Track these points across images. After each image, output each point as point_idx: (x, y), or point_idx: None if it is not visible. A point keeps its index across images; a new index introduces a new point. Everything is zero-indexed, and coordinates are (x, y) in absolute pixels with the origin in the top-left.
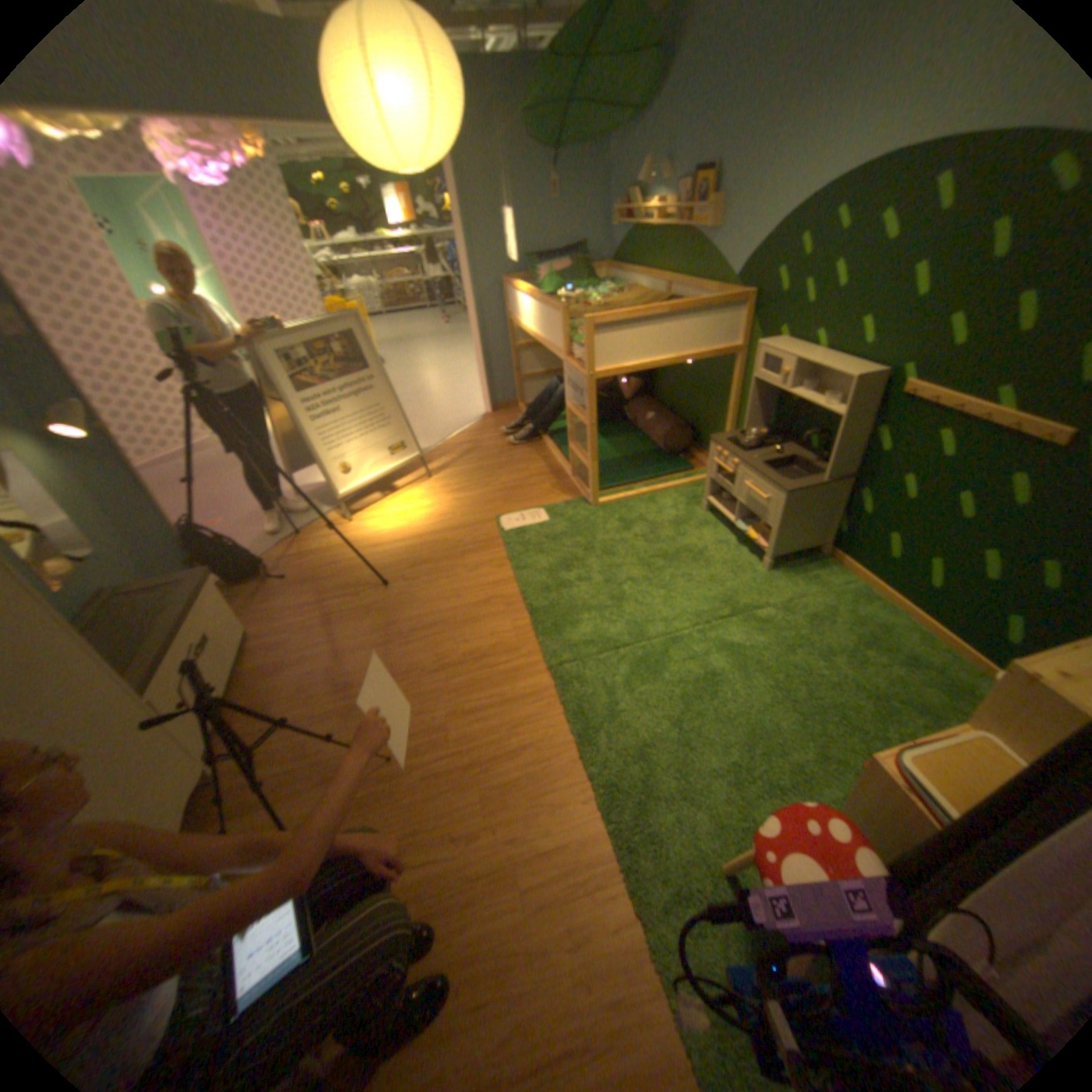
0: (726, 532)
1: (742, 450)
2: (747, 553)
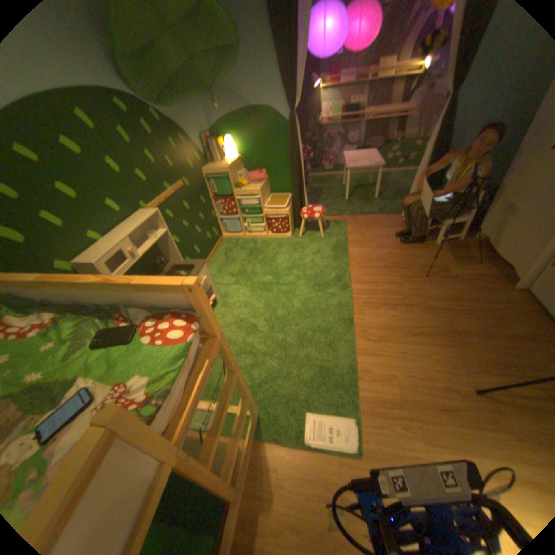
0: None
1: None
2: None
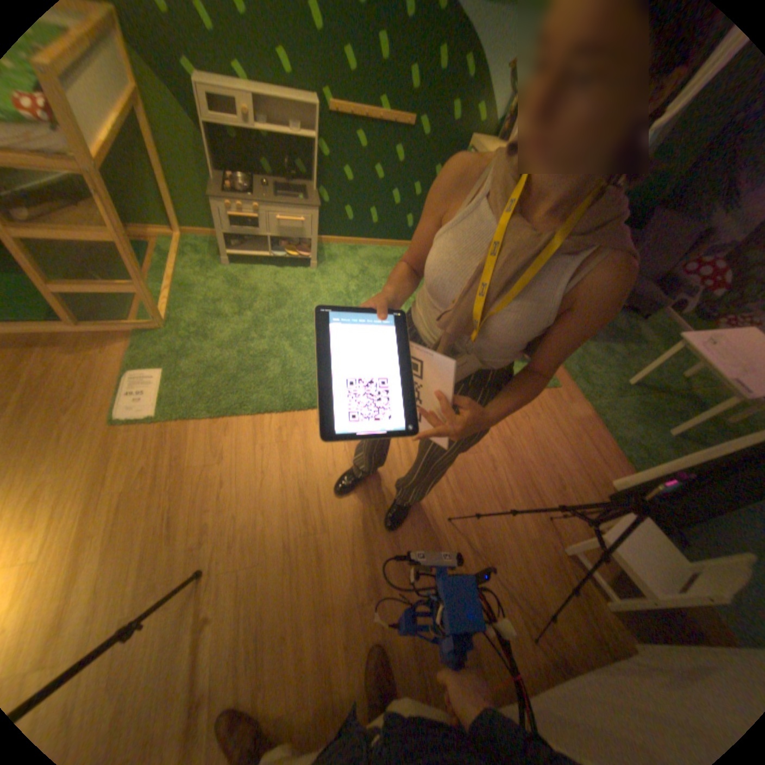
0: (261, 267)
1: (245, 195)
2: (291, 269)
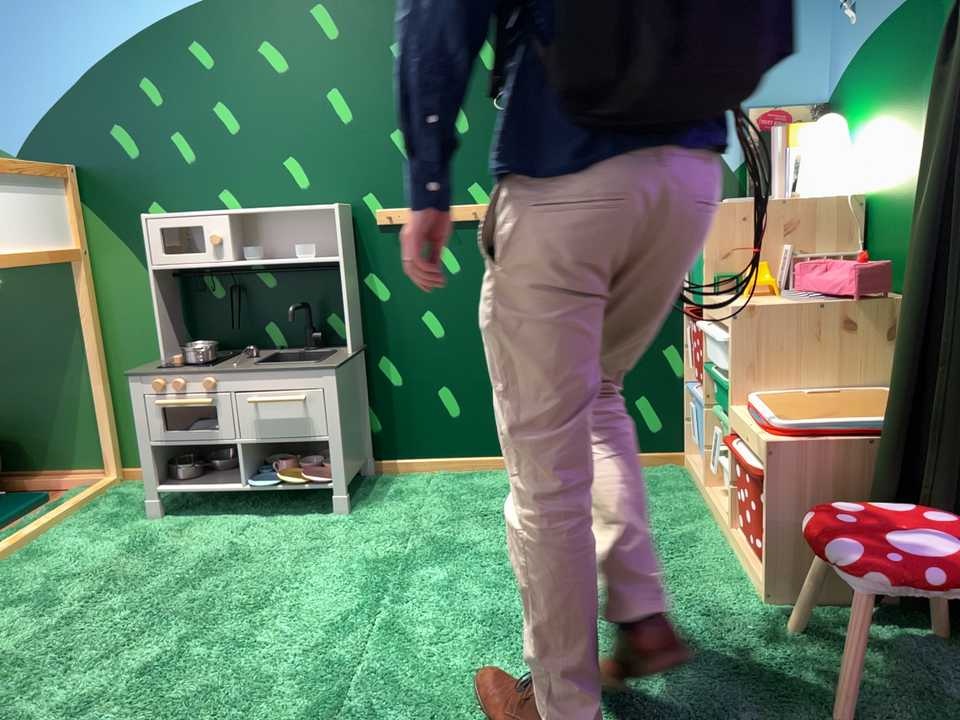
0: (229, 517)
1: (201, 367)
2: (293, 517)
